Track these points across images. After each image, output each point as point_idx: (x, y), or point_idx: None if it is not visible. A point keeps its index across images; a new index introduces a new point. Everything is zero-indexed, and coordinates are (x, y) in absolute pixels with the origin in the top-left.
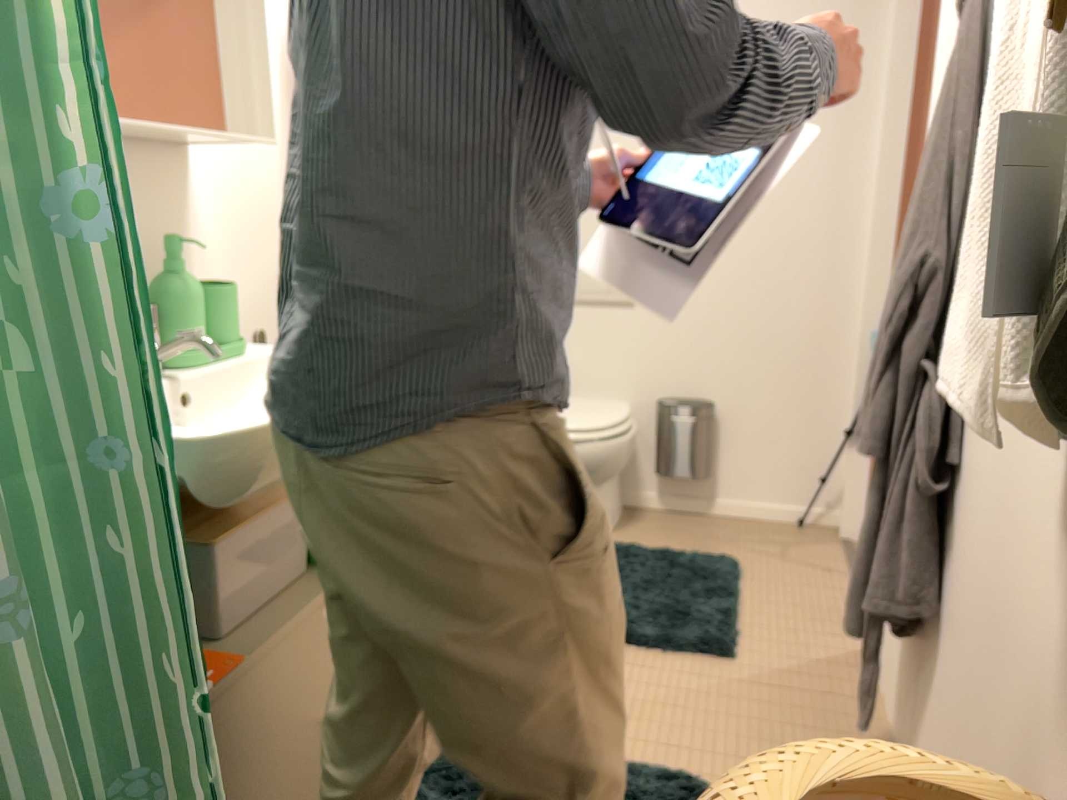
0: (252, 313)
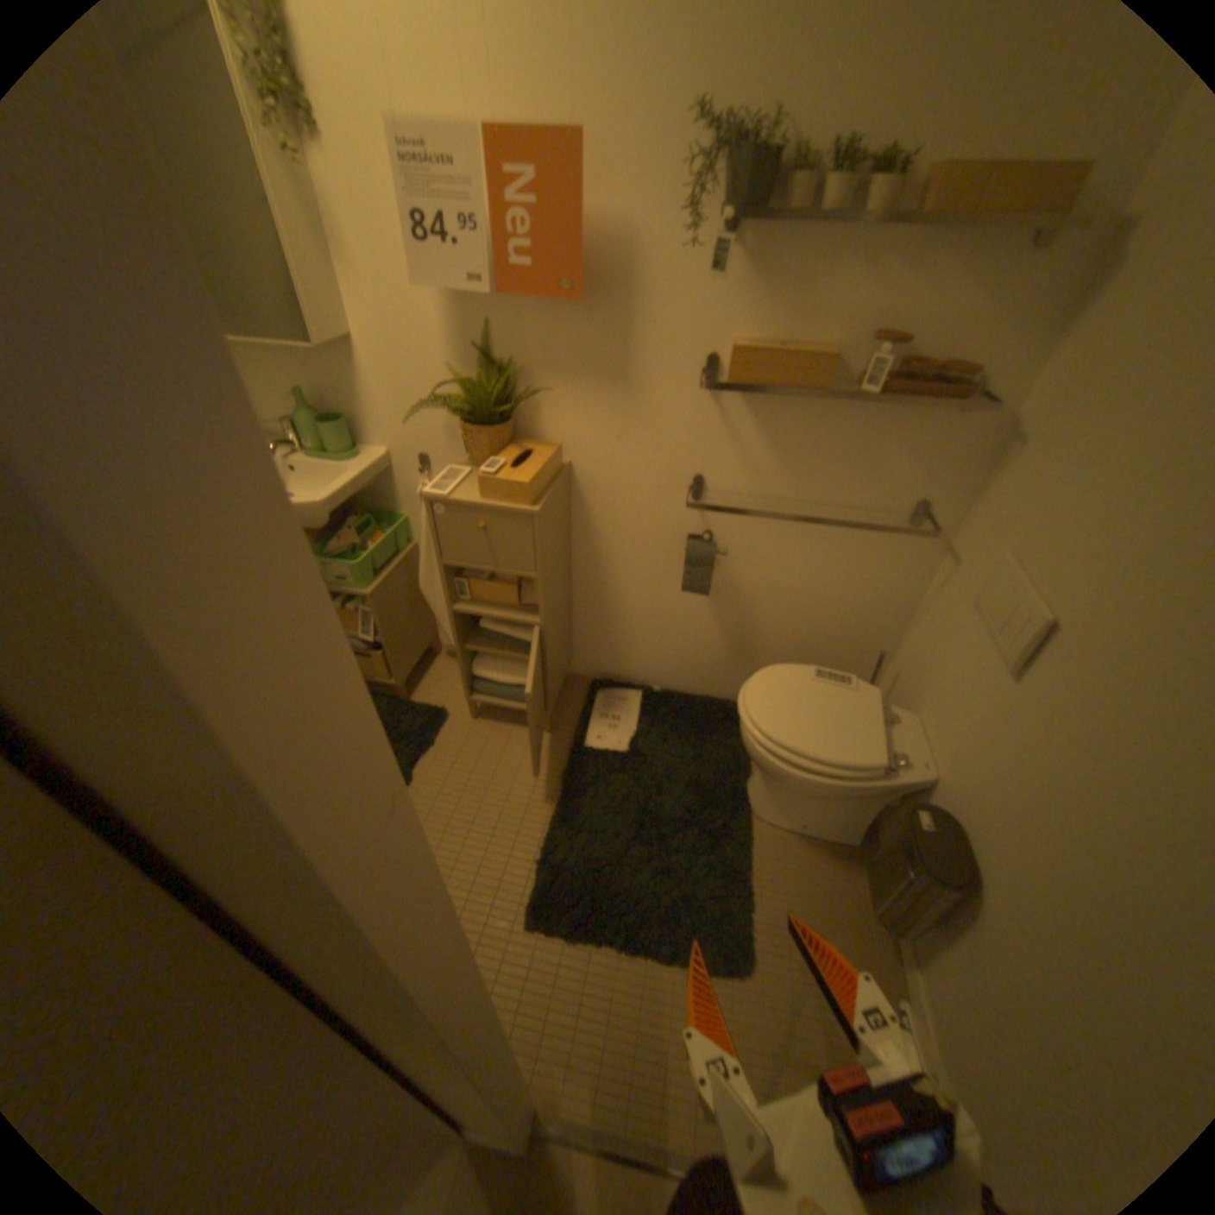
0: (411, 442)
